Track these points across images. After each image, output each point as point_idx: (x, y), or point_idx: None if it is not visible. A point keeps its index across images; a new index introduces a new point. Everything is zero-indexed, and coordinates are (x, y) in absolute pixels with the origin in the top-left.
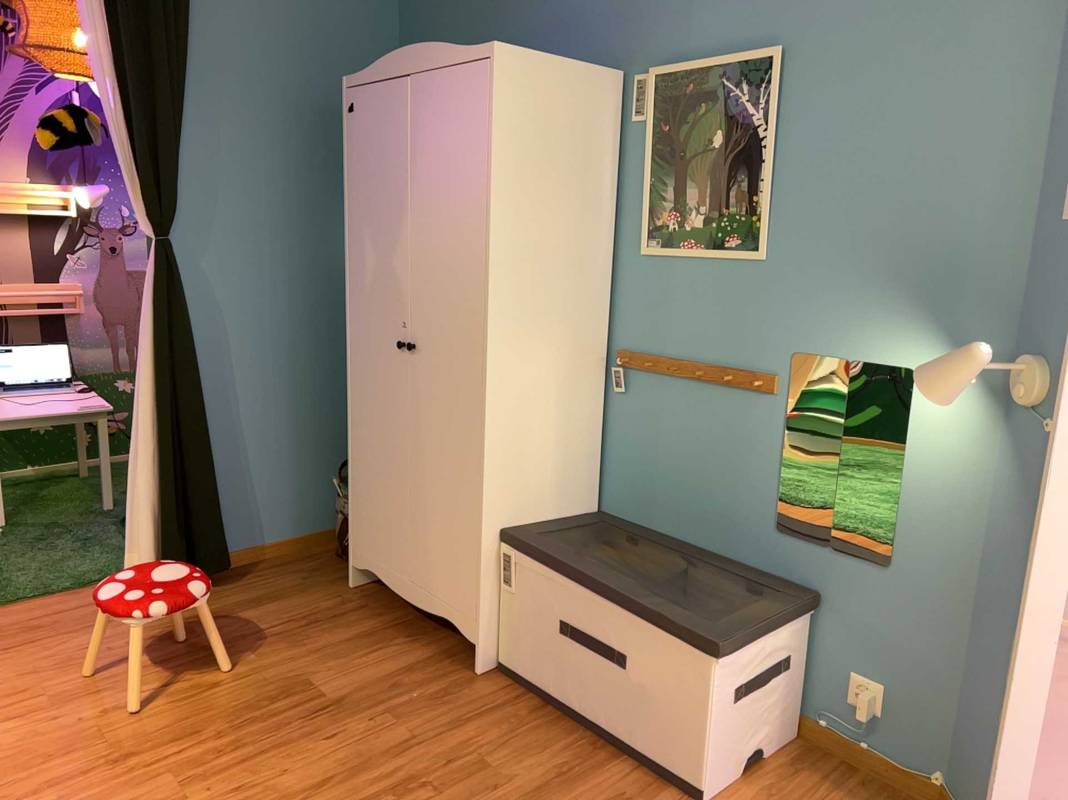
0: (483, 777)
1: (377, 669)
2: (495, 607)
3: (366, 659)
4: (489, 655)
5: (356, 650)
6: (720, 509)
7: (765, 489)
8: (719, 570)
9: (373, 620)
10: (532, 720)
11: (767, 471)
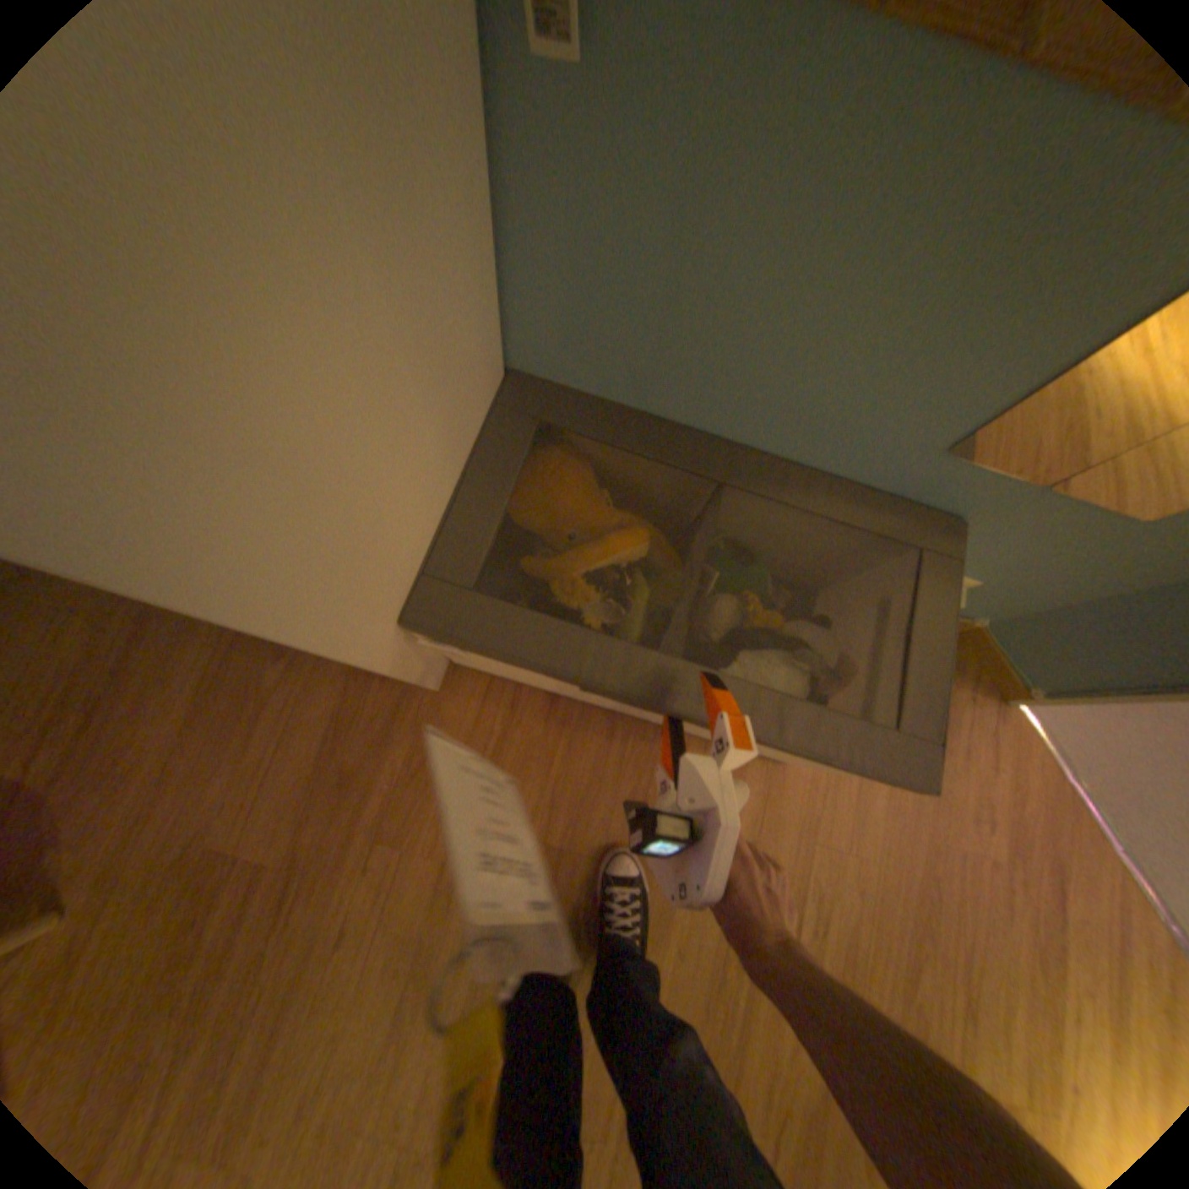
0: (566, 875)
1: (292, 761)
2: (433, 652)
3: (258, 750)
4: (444, 676)
5: (225, 738)
6: (829, 407)
7: (984, 395)
8: (810, 514)
9: (194, 649)
10: (558, 738)
11: (1022, 368)
